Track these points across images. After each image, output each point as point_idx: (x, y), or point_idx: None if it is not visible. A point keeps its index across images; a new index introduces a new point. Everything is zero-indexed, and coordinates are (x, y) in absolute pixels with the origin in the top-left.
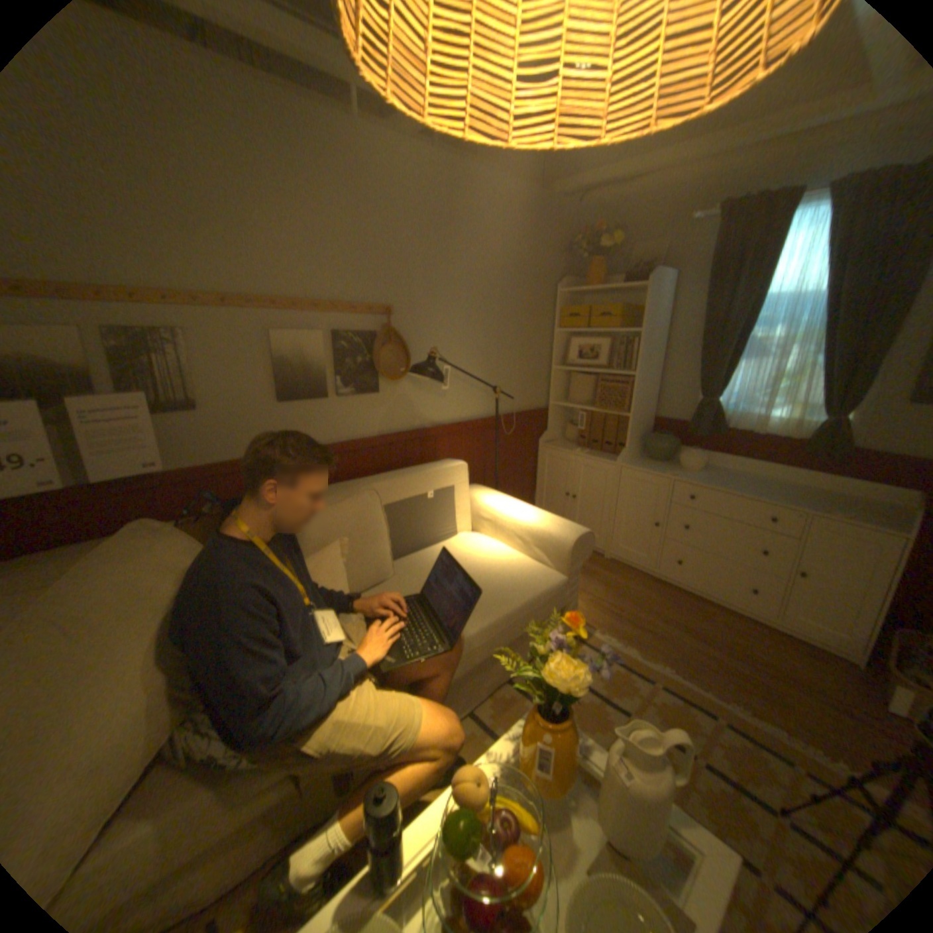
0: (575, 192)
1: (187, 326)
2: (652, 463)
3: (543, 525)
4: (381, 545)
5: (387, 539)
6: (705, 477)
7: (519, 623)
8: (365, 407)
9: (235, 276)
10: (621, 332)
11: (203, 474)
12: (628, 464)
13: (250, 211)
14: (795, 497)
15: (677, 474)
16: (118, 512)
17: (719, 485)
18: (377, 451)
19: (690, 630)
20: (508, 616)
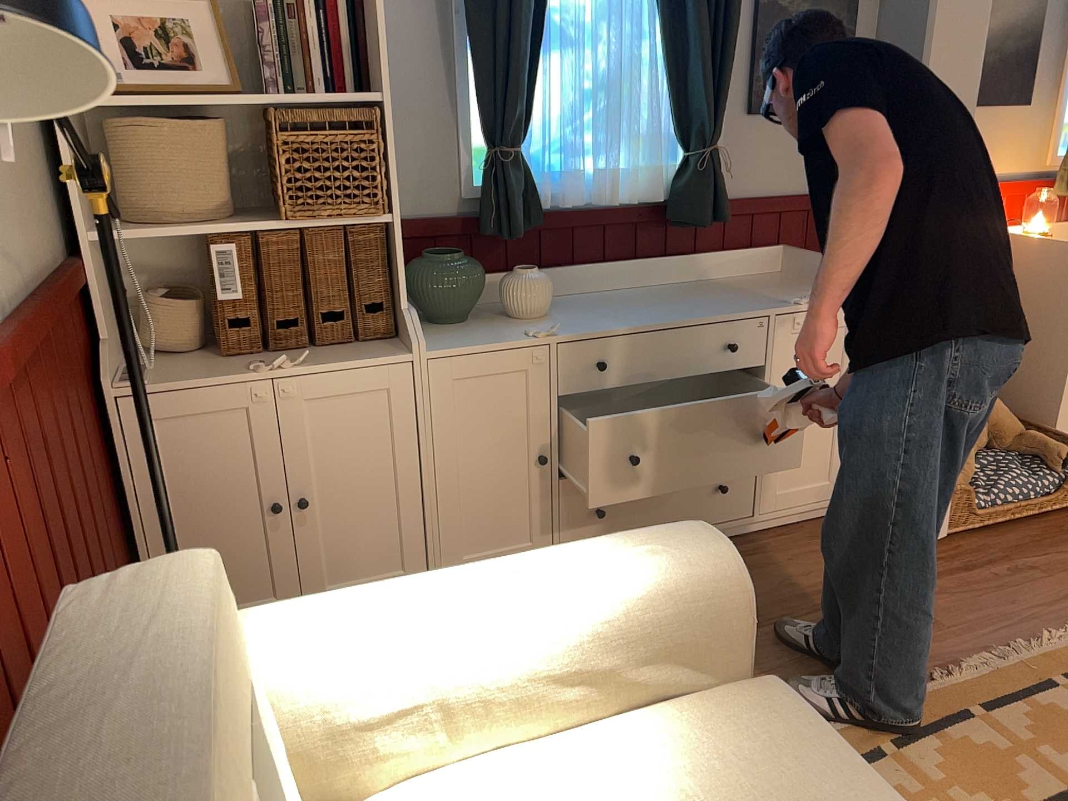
0: None
1: None
2: (453, 329)
3: (619, 587)
4: None
5: None
6: (577, 318)
7: None
8: None
9: None
10: None
11: None
12: (433, 347)
13: None
14: (710, 300)
15: (558, 326)
16: None
17: (625, 321)
18: None
19: None
20: None
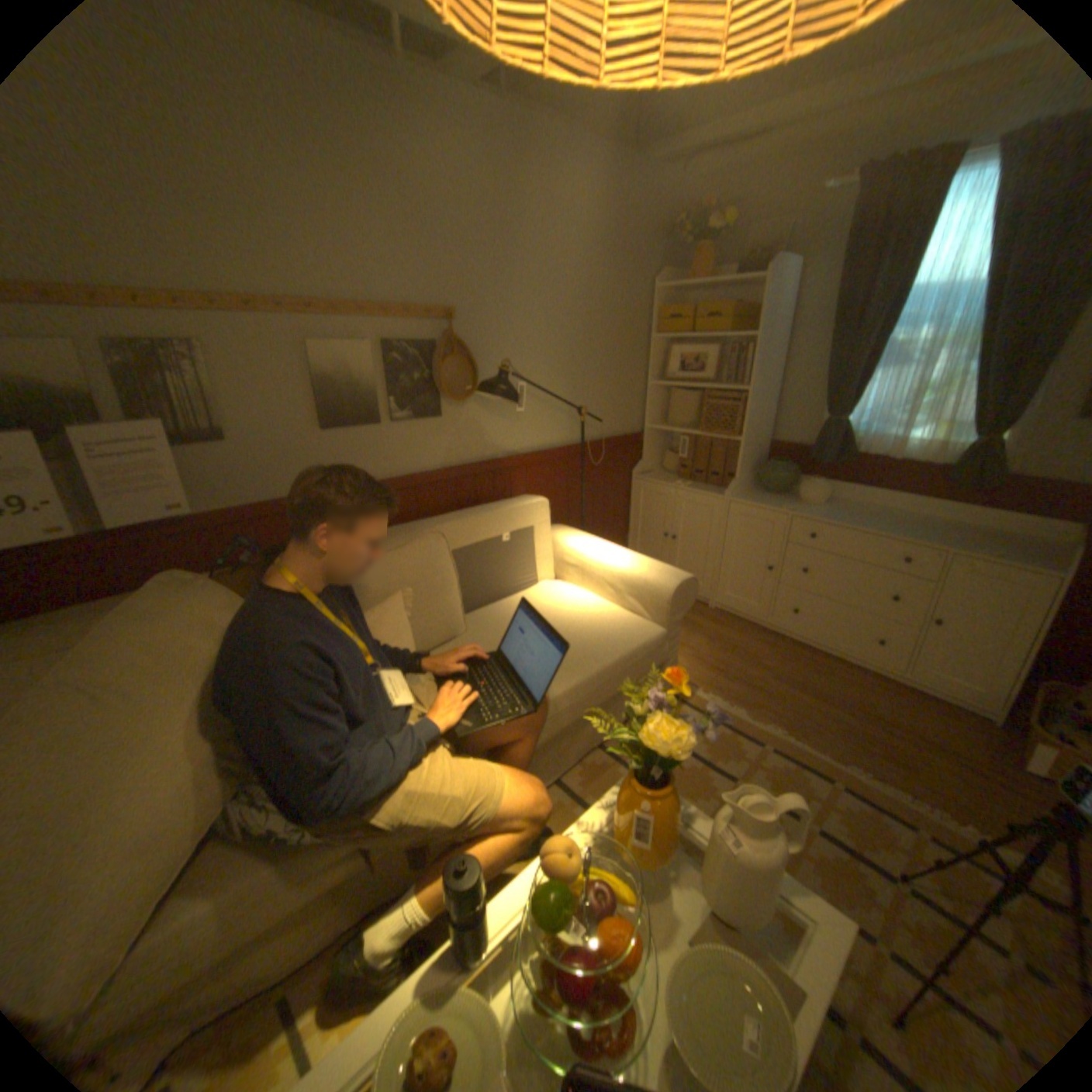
0: (677, 157)
1: (206, 337)
2: (766, 496)
3: (638, 571)
4: (450, 597)
5: (457, 590)
6: (829, 511)
7: (611, 681)
8: (425, 435)
9: (260, 272)
10: (732, 338)
11: (238, 517)
12: (738, 498)
13: (273, 187)
14: (934, 533)
15: (796, 508)
16: (141, 563)
17: (844, 520)
18: (441, 487)
19: (805, 687)
20: (599, 674)
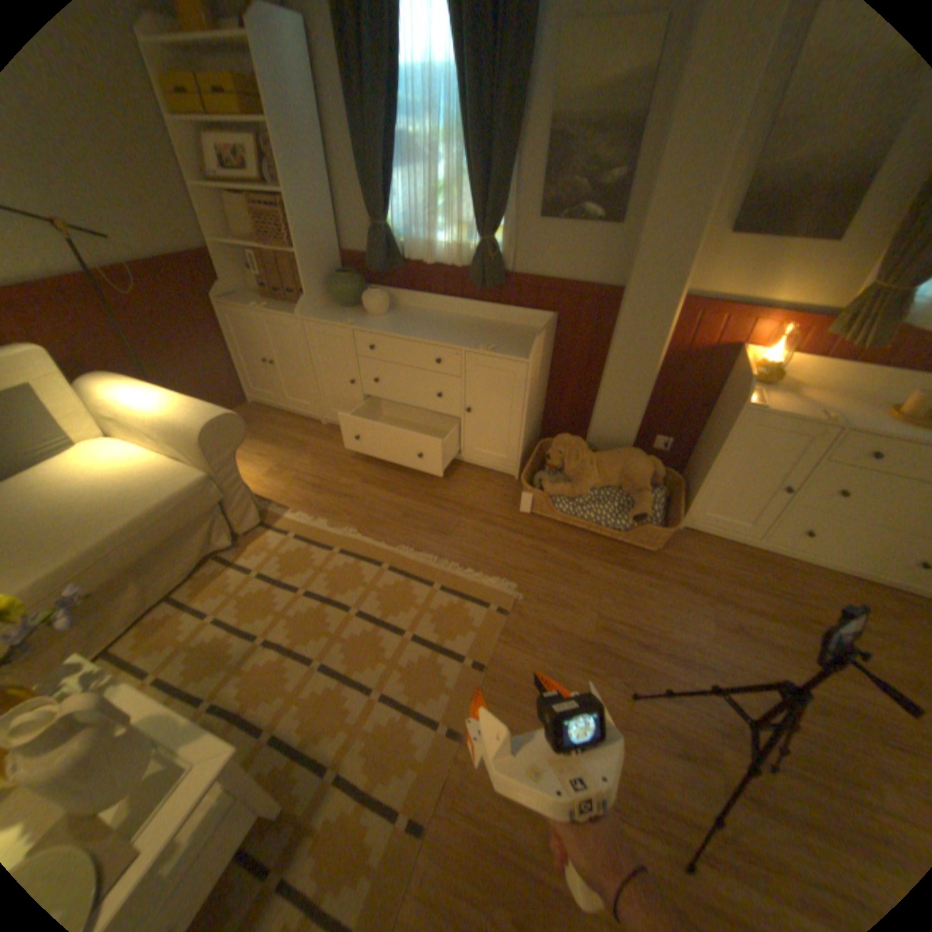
0: None
1: None
2: (340, 310)
3: (167, 415)
4: None
5: None
6: (387, 320)
7: (122, 547)
8: None
9: None
10: (259, 123)
11: None
12: (310, 315)
13: None
14: (460, 332)
15: (354, 321)
16: None
17: (394, 329)
18: None
19: (386, 482)
20: (95, 545)
